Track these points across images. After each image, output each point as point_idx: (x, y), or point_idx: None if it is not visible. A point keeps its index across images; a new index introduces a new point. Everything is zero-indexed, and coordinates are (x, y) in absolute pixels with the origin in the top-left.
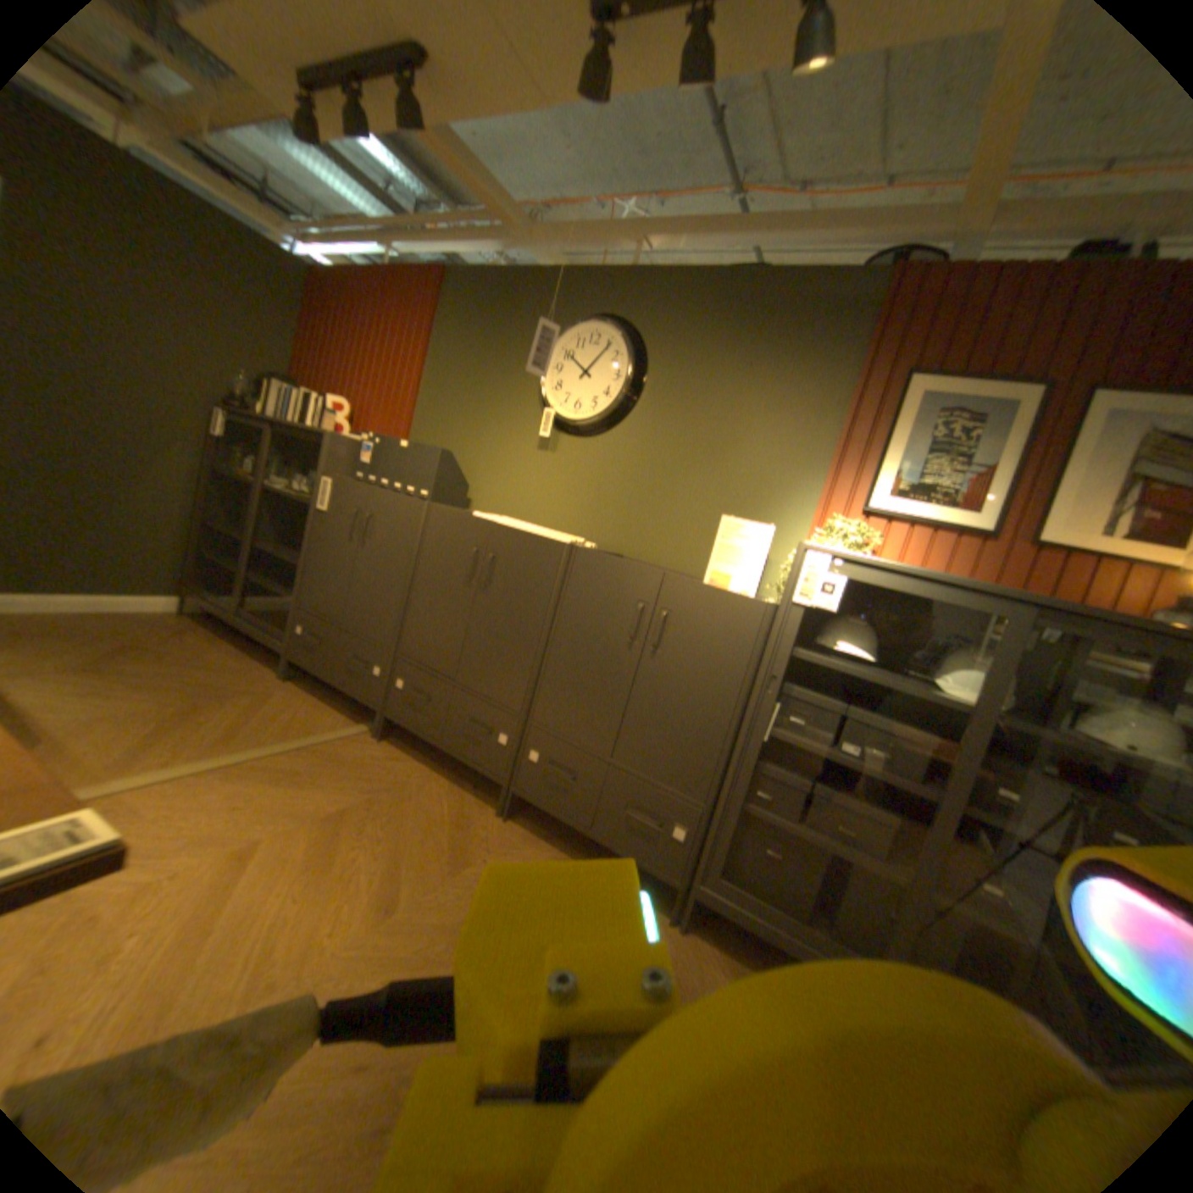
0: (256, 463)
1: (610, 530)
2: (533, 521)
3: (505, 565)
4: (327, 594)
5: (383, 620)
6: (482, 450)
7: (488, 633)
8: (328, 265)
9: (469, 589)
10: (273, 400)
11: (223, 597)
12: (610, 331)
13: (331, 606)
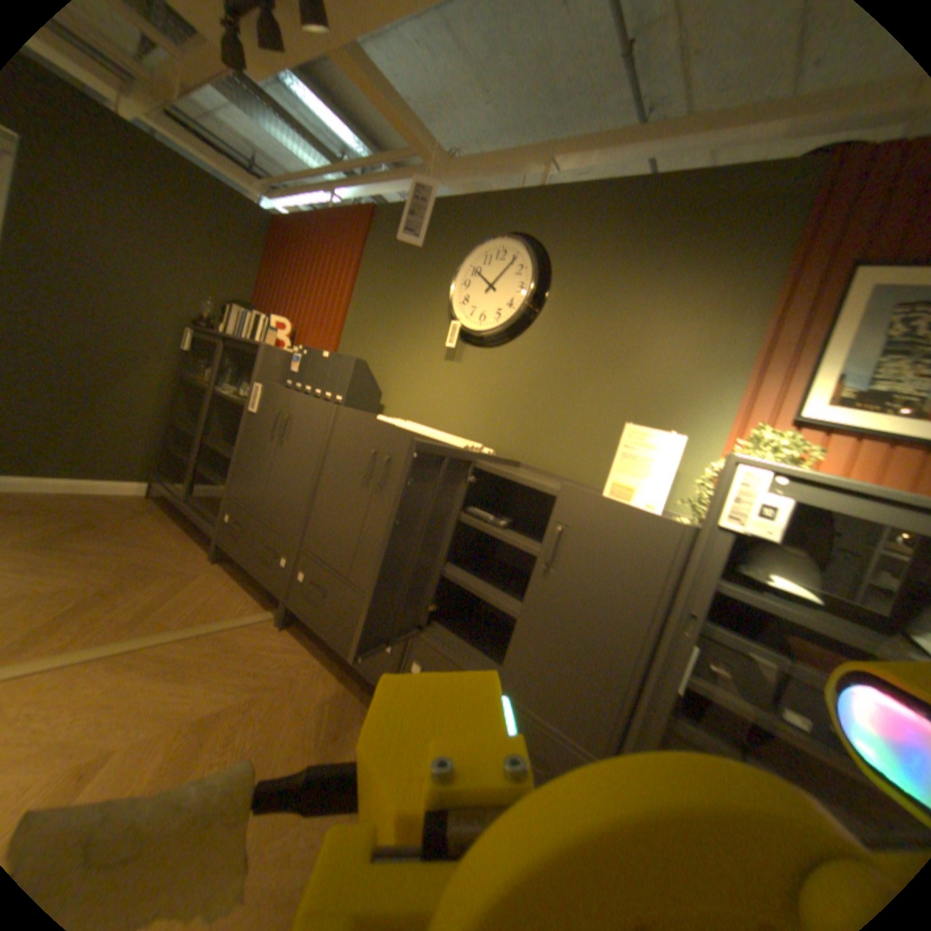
0: (218, 374)
1: (508, 437)
2: (436, 426)
3: (399, 467)
4: (250, 487)
5: (291, 514)
6: (395, 361)
7: (379, 534)
8: (290, 216)
9: (366, 489)
10: (236, 322)
11: (183, 484)
12: (515, 247)
13: (252, 498)
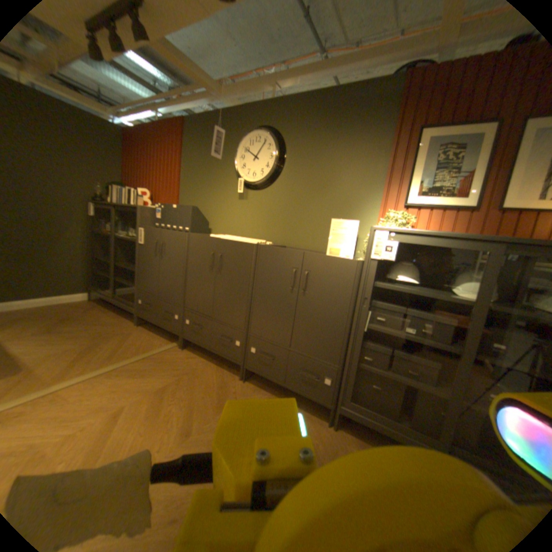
0: (113, 226)
1: (278, 234)
2: (242, 235)
3: (227, 258)
4: (150, 283)
5: (176, 292)
6: (213, 204)
7: (224, 293)
8: (133, 126)
9: (213, 272)
10: (116, 195)
11: (108, 290)
12: (265, 134)
13: (153, 289)
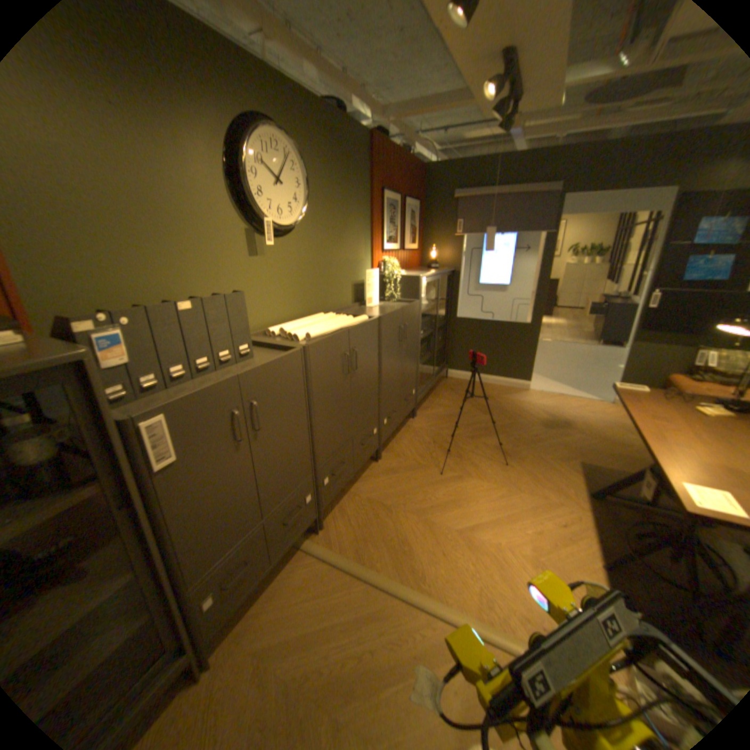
0: None
1: (314, 301)
2: (269, 321)
3: (359, 352)
4: (229, 528)
5: (299, 467)
6: (189, 274)
7: (360, 395)
8: None
9: (347, 382)
10: None
11: None
12: (283, 141)
13: (241, 528)
